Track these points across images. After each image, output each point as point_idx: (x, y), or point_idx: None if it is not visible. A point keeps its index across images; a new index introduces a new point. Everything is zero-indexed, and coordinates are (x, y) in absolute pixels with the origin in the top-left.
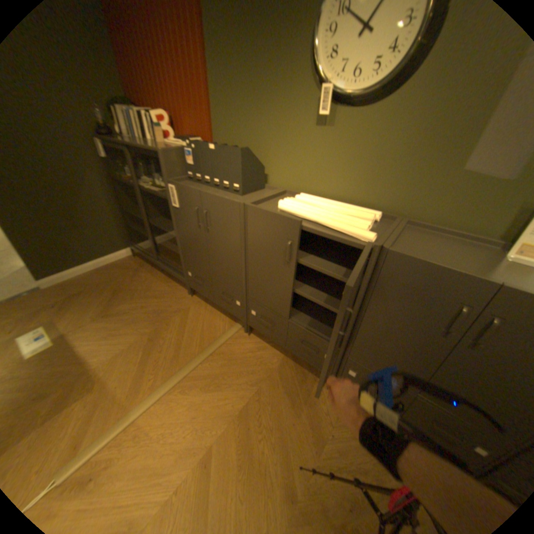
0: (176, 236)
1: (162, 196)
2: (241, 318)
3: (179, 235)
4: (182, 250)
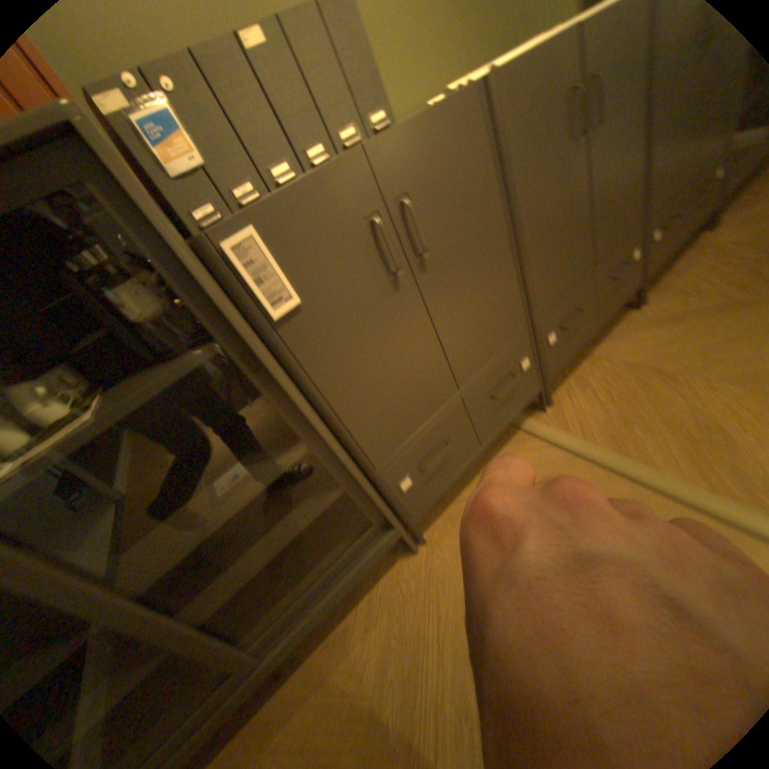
0: (299, 458)
1: (160, 384)
2: (537, 388)
3: (335, 410)
4: (361, 447)
